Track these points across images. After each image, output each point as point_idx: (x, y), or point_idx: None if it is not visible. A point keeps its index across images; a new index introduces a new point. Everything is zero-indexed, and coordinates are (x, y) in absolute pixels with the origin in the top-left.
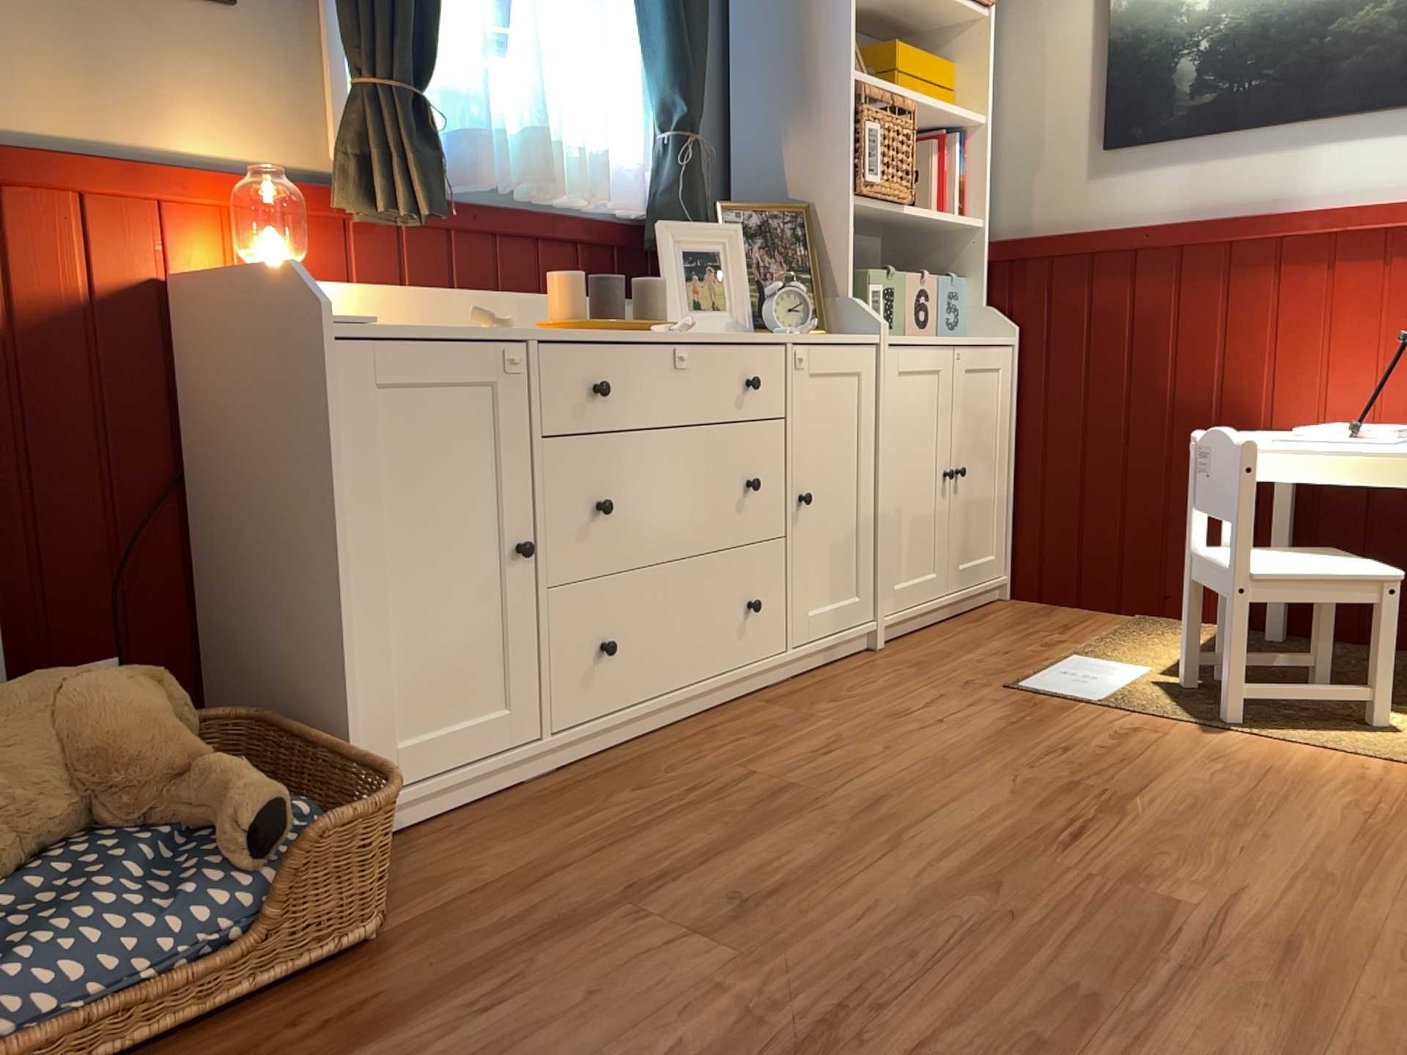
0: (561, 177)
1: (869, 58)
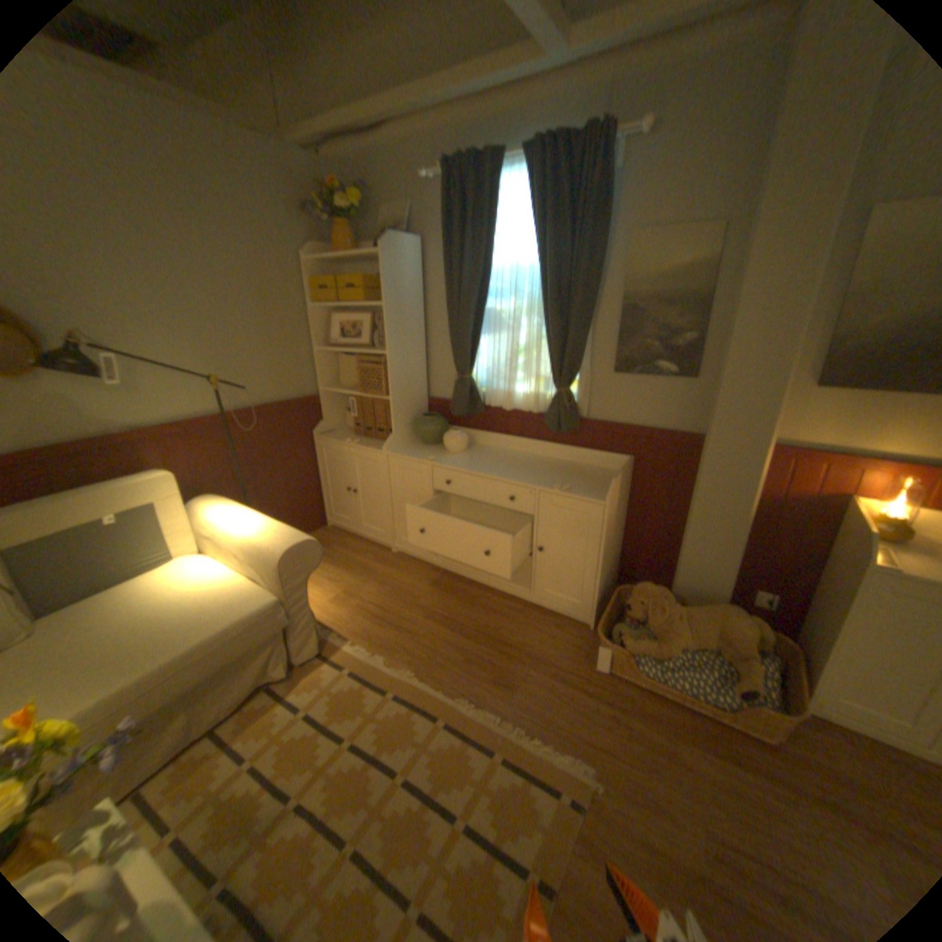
0: None
1: None
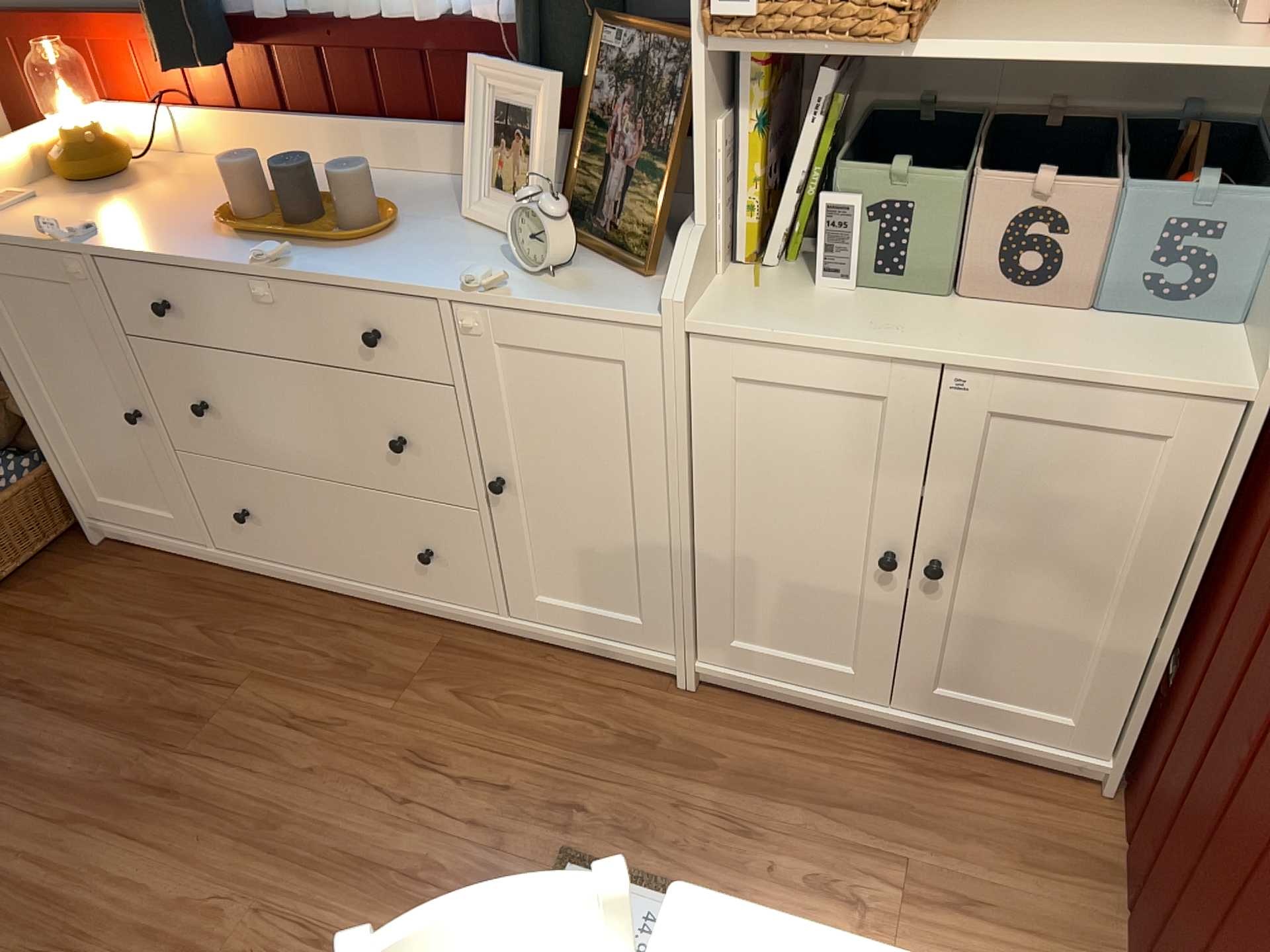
0: None
1: None
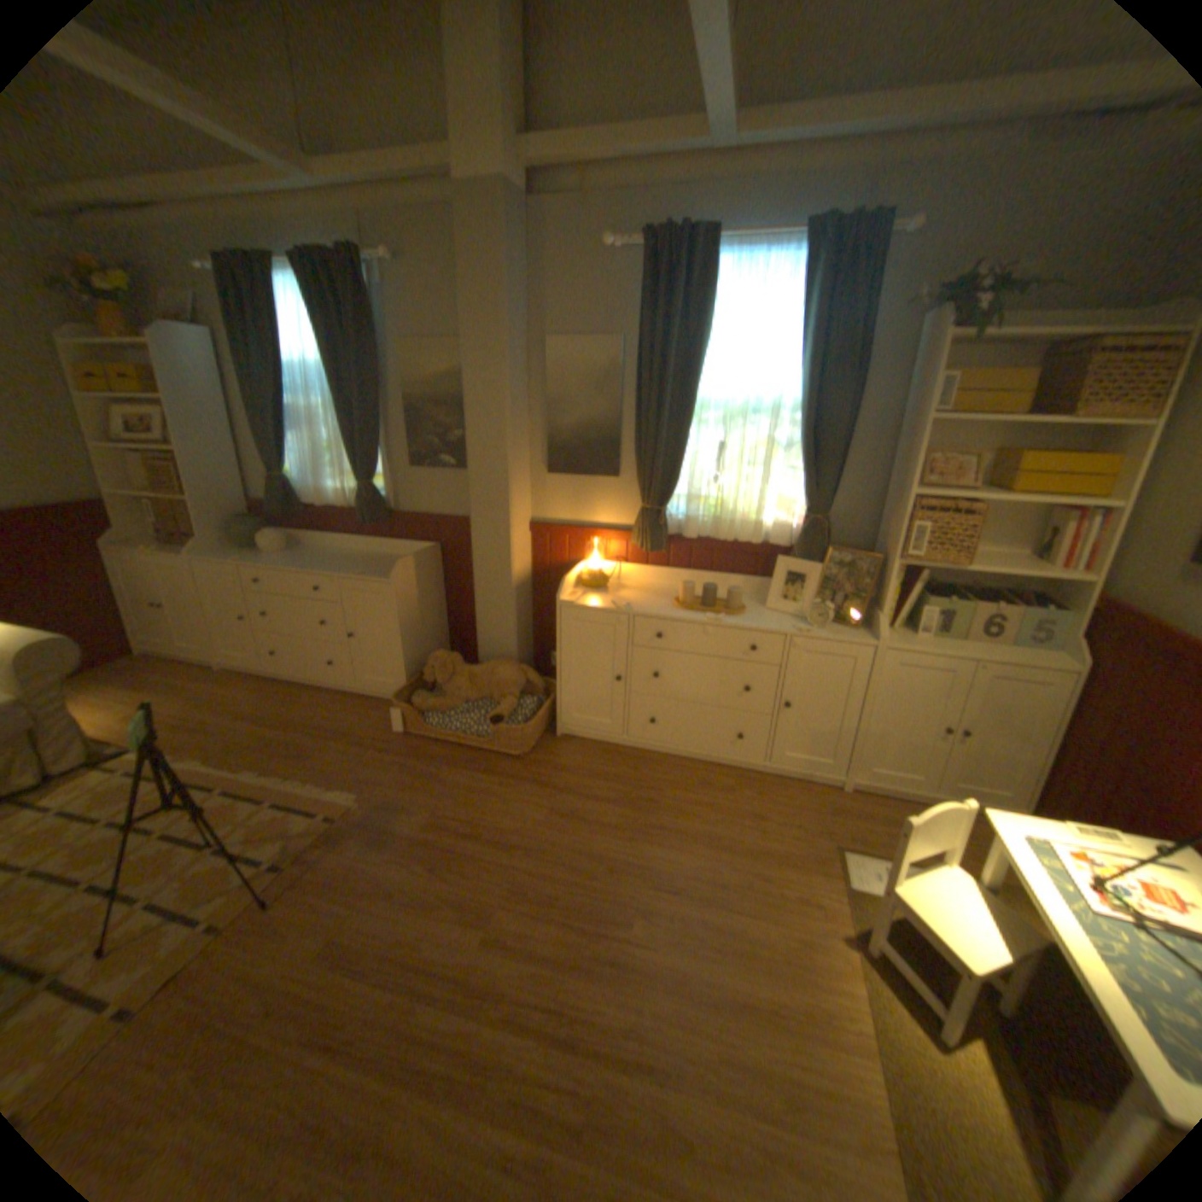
0: (746, 529)
1: (1011, 457)
